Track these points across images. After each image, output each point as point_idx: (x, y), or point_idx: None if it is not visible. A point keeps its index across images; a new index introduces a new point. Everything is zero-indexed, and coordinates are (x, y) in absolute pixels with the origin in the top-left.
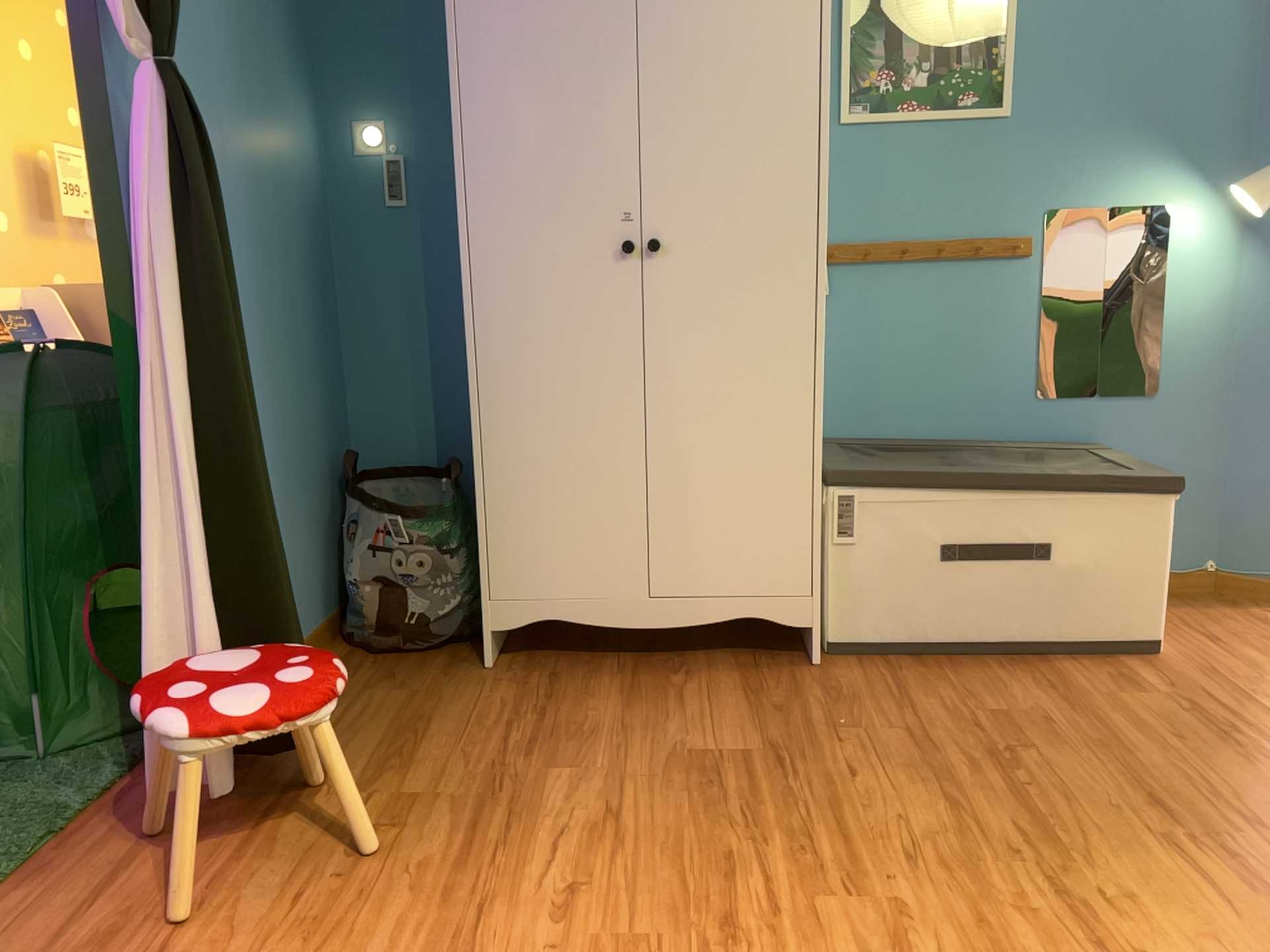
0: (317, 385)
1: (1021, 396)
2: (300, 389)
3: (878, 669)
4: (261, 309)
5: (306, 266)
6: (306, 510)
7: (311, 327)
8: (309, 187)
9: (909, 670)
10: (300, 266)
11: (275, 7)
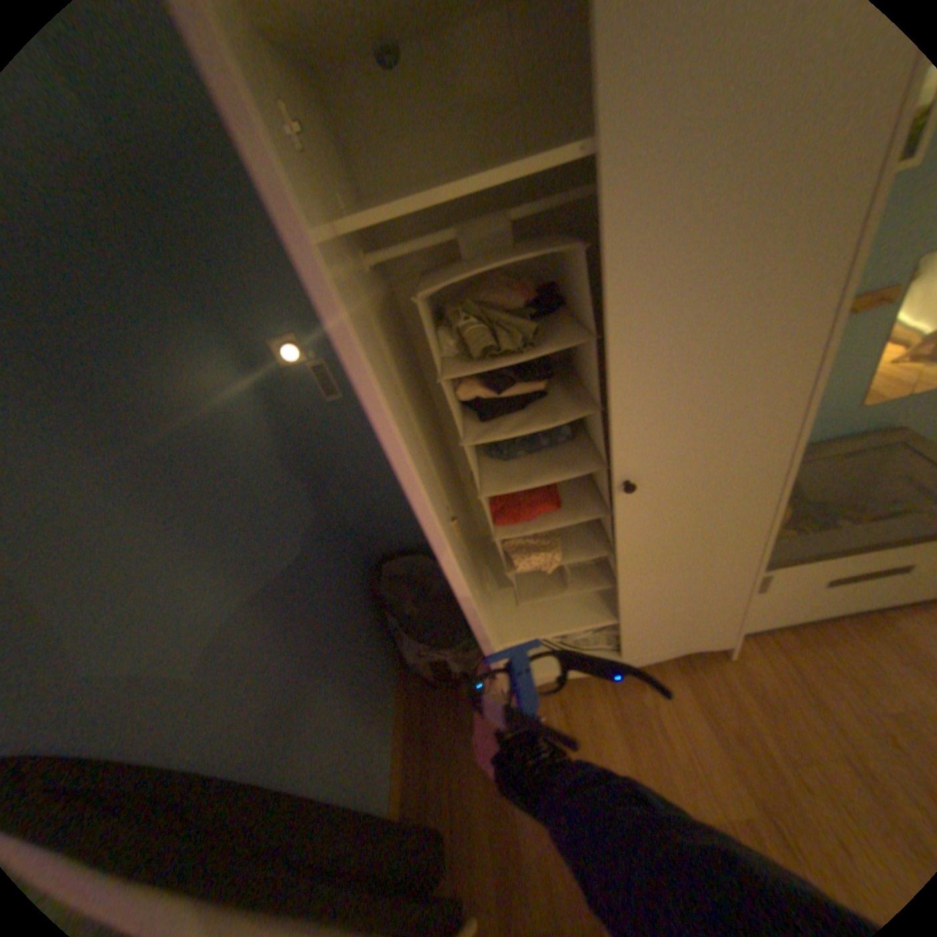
0: (334, 562)
1: (850, 408)
2: (328, 588)
3: (778, 657)
4: (278, 602)
5: (288, 500)
6: (365, 644)
7: (313, 533)
8: (257, 432)
9: (800, 654)
10: (285, 508)
11: (123, 299)
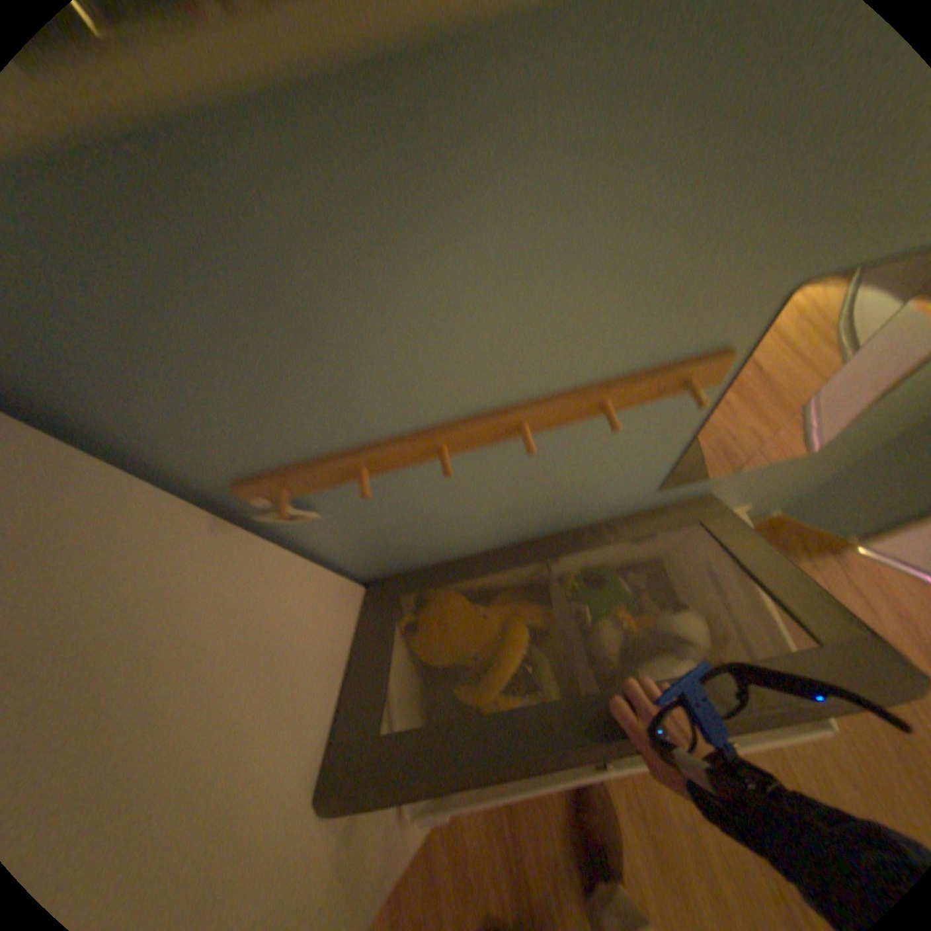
0: None
1: (641, 496)
2: None
3: None
4: None
5: None
6: None
7: None
8: None
9: None
10: None
11: None
